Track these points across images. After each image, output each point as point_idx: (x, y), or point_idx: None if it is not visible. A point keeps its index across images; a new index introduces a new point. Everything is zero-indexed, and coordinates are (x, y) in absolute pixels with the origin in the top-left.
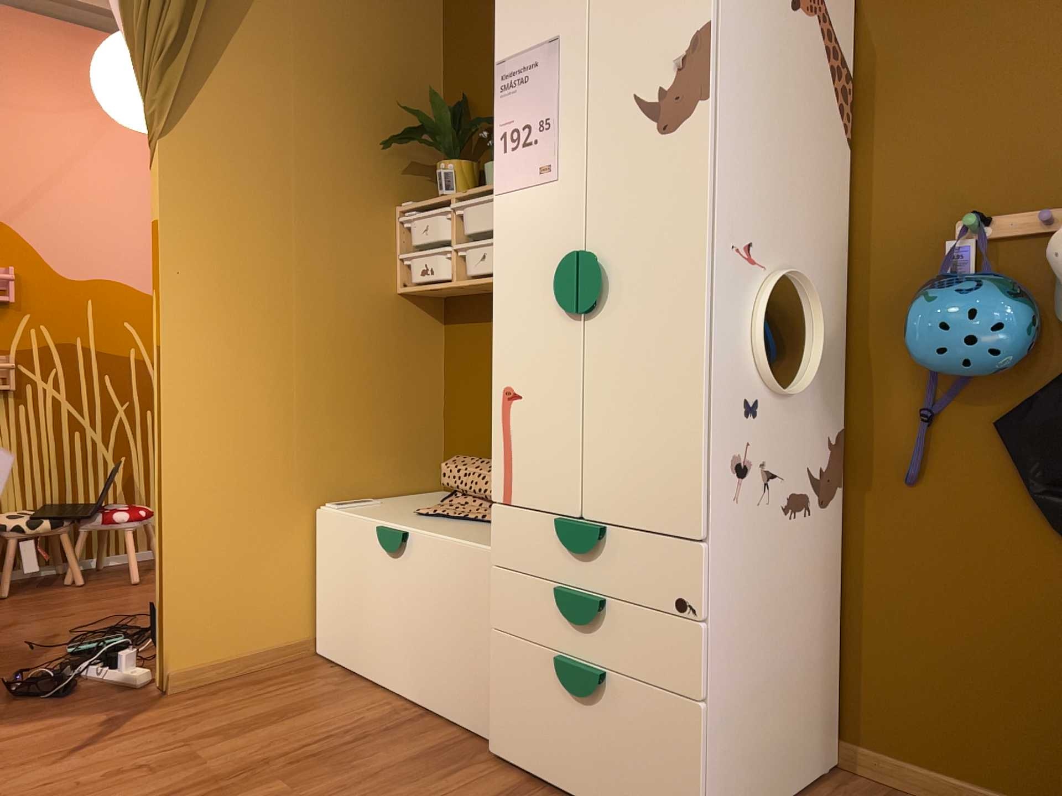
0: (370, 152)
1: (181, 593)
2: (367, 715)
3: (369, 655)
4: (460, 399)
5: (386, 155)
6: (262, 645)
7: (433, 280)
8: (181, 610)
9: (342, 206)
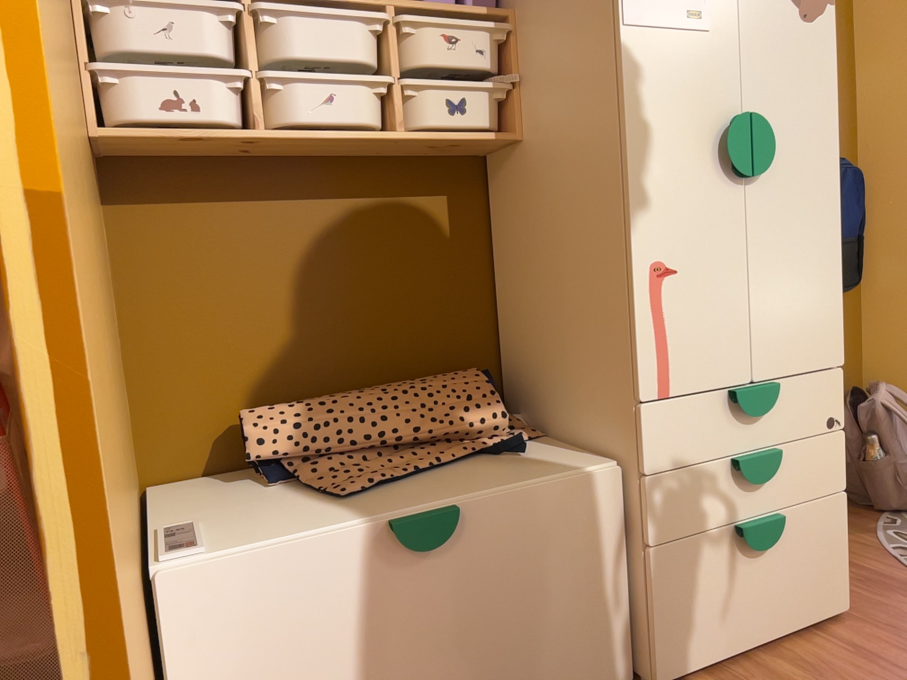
0: None
1: None
2: None
3: None
4: (174, 328)
5: None
6: None
7: (201, 125)
8: None
9: None
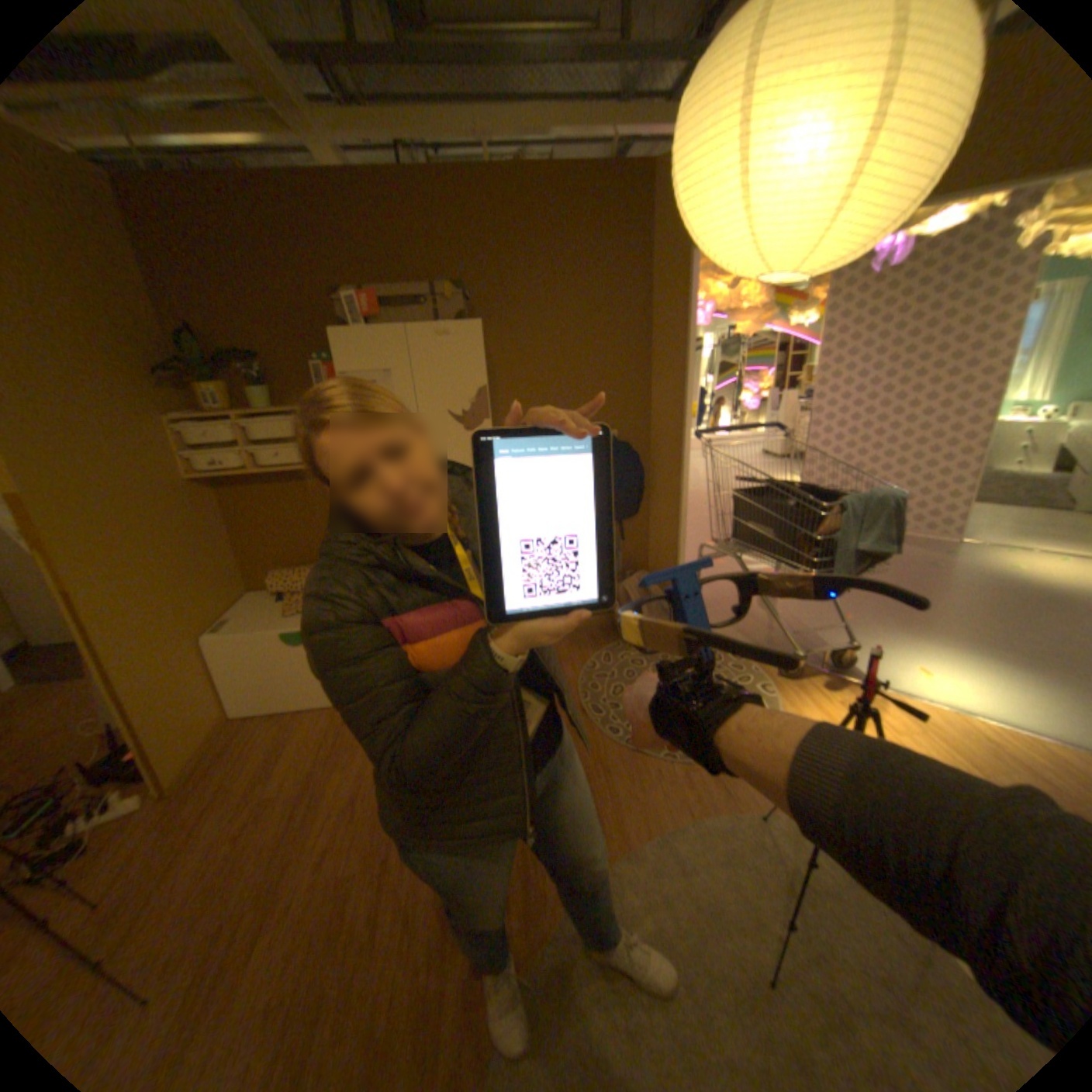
0: (128, 379)
1: (151, 740)
2: (319, 726)
3: (286, 701)
4: (247, 536)
5: (139, 379)
6: (201, 735)
7: (223, 471)
8: (155, 749)
9: (129, 430)
